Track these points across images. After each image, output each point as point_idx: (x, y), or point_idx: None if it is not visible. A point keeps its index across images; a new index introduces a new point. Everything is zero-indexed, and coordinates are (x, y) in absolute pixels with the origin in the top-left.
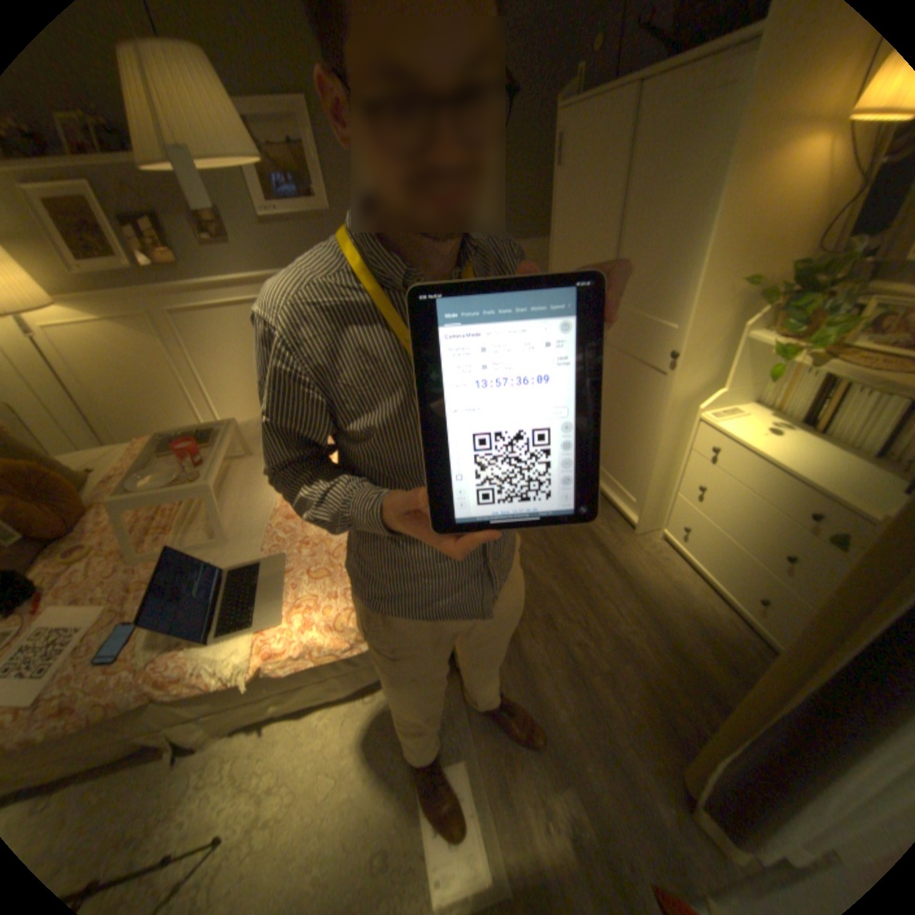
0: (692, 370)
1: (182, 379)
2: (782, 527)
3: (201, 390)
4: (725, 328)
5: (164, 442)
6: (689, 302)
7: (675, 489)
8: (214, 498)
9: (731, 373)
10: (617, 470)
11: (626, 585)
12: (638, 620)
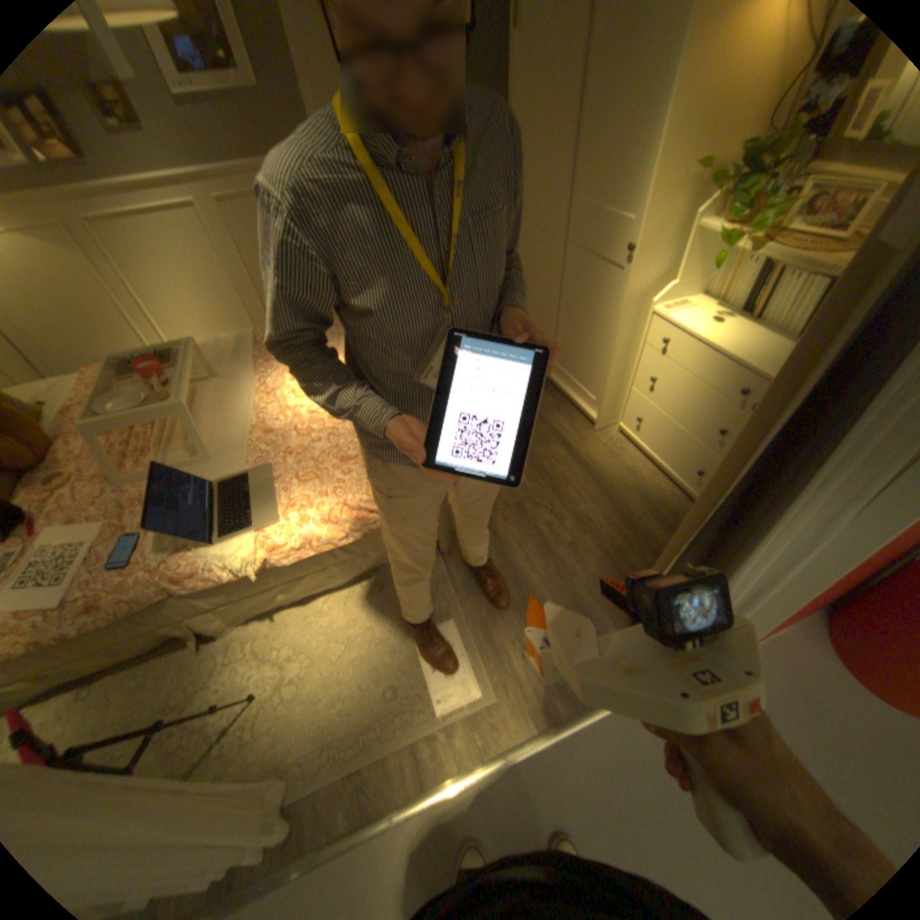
0: (646, 262)
1: (118, 301)
2: (716, 405)
3: (142, 313)
4: (678, 217)
5: (123, 364)
6: (645, 189)
7: (630, 384)
8: (189, 415)
9: (682, 264)
10: (578, 371)
11: (585, 473)
12: (595, 499)
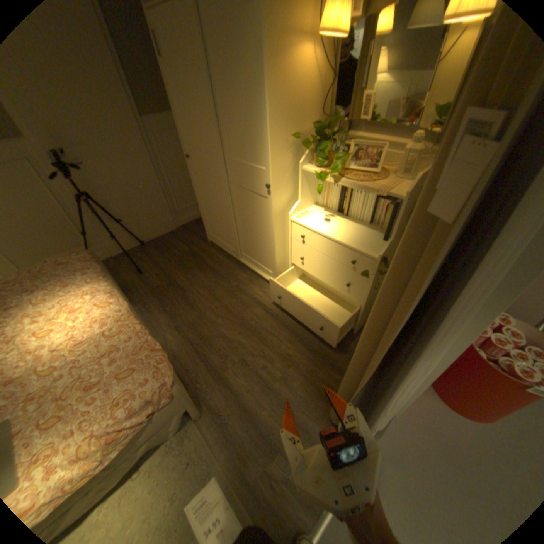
0: (279, 193)
1: None
2: (341, 270)
3: None
4: (290, 166)
5: None
6: (266, 152)
7: (290, 260)
8: None
9: (299, 190)
10: (258, 257)
11: (279, 322)
12: (289, 340)
